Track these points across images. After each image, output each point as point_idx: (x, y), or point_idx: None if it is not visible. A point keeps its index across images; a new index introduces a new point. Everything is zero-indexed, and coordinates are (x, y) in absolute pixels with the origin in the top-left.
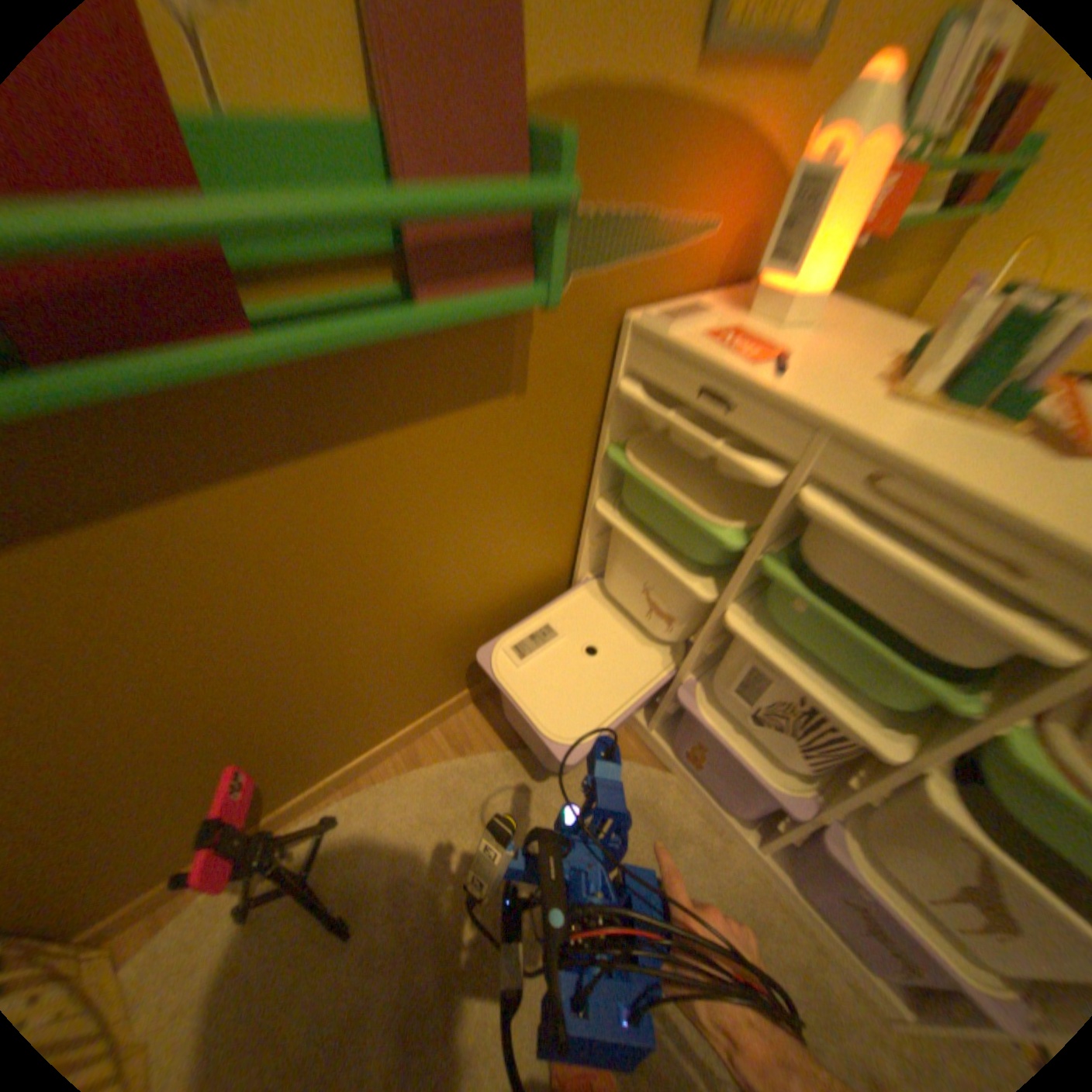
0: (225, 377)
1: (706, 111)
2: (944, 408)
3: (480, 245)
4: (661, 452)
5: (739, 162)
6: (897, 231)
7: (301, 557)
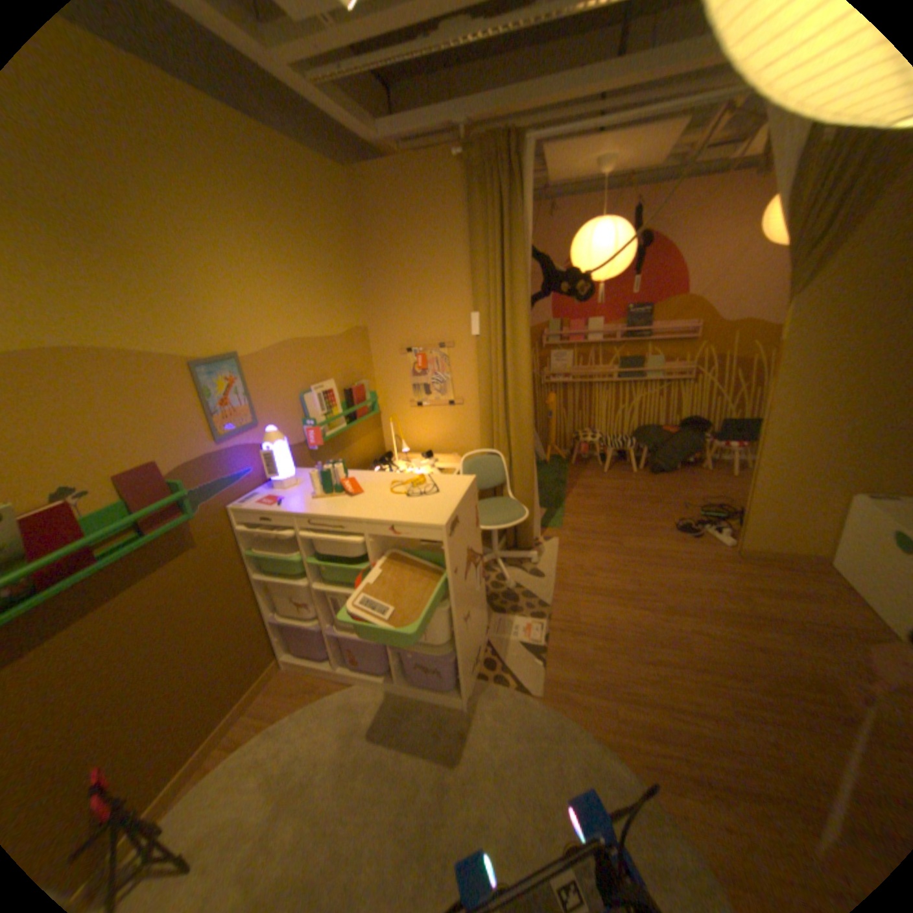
0: (83, 582)
1: (225, 452)
2: (323, 498)
3: (161, 516)
4: (267, 545)
5: (246, 455)
6: (323, 444)
7: (114, 644)
